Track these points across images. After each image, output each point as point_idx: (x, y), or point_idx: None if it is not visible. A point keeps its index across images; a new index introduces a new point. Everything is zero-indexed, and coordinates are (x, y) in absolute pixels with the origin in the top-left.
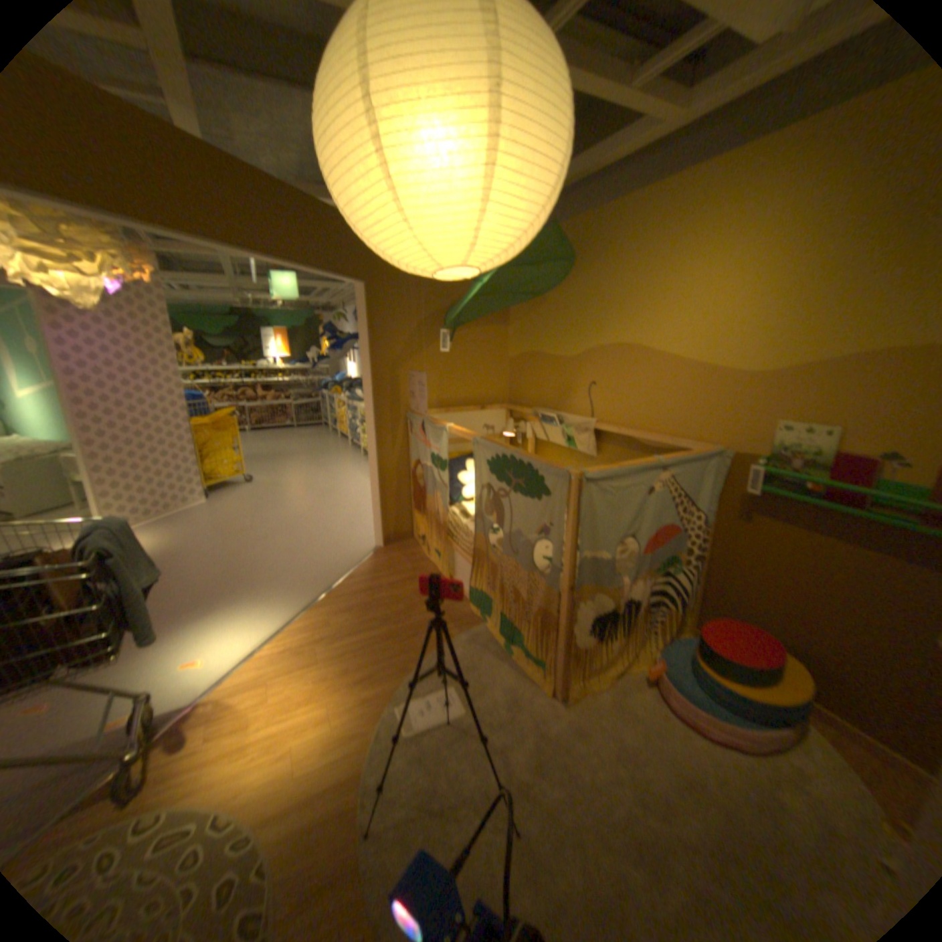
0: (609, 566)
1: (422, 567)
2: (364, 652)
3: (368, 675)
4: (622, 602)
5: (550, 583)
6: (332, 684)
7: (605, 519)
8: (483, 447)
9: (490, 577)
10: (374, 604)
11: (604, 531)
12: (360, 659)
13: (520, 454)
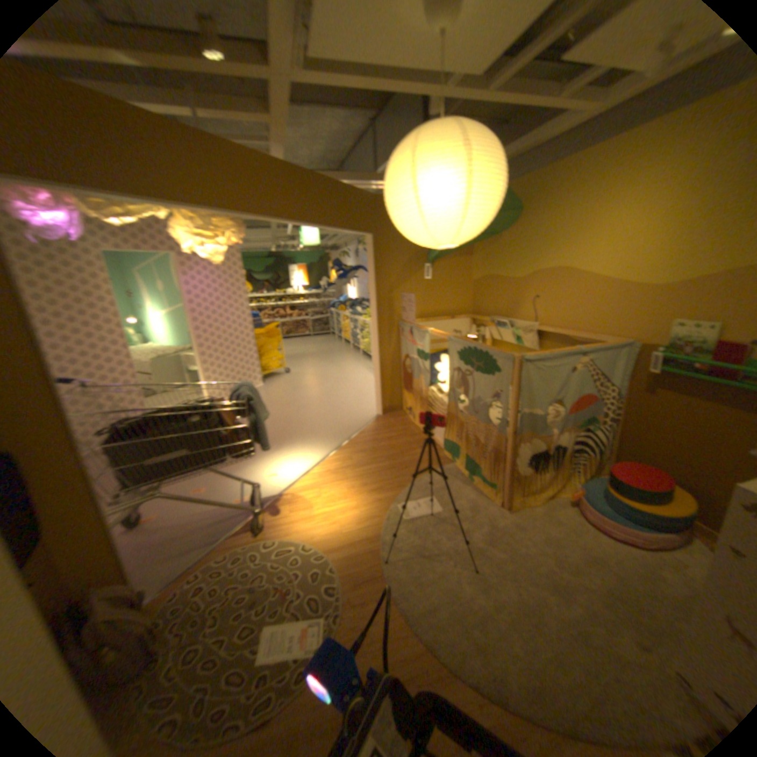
0: (542, 420)
1: (410, 429)
2: (376, 476)
3: (380, 488)
4: (552, 446)
5: (501, 431)
6: (359, 491)
7: (539, 388)
8: (455, 343)
9: (459, 432)
10: (380, 449)
11: (539, 396)
12: (374, 479)
13: (481, 346)
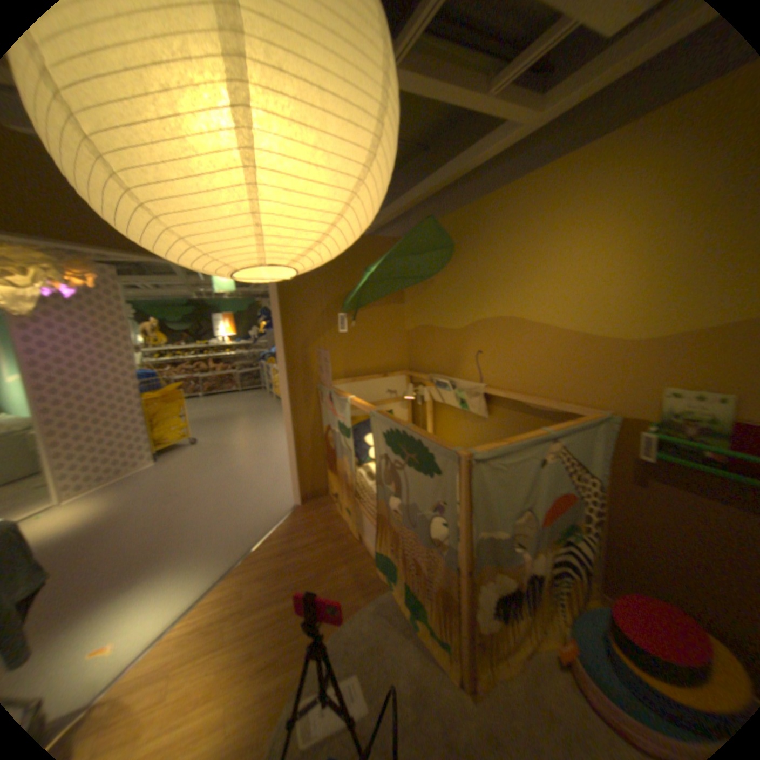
0: (508, 545)
1: (334, 526)
2: (270, 631)
3: (272, 660)
4: (525, 580)
5: (449, 565)
6: (234, 674)
7: (500, 498)
8: (378, 421)
9: (393, 547)
10: (287, 570)
11: (500, 510)
12: (265, 639)
13: (411, 430)
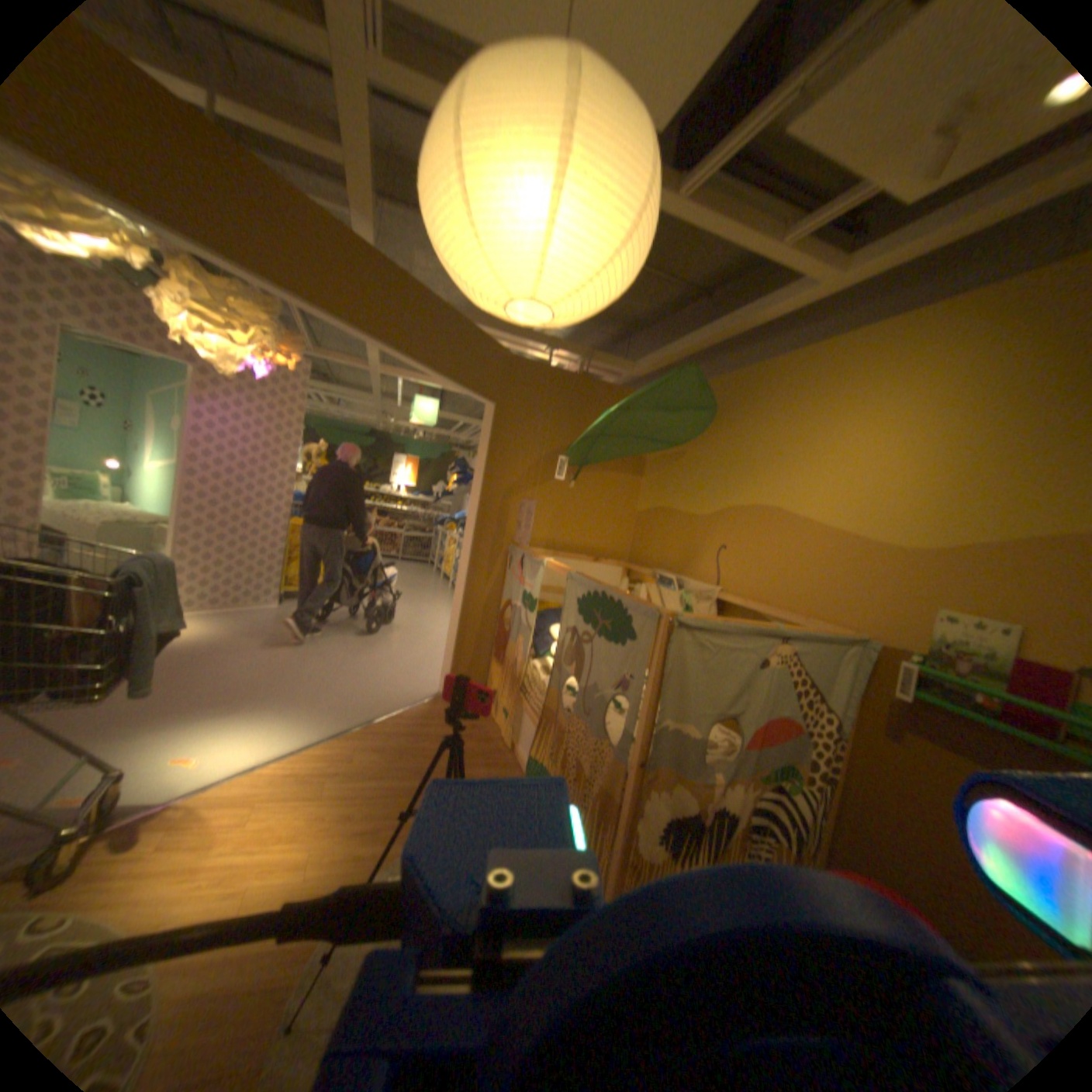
0: (697, 746)
1: (483, 725)
2: (380, 801)
3: (374, 828)
4: (710, 805)
5: (618, 753)
6: (328, 827)
7: (699, 681)
8: (576, 580)
9: (554, 743)
10: (413, 751)
11: (696, 696)
12: (372, 807)
13: (613, 589)
